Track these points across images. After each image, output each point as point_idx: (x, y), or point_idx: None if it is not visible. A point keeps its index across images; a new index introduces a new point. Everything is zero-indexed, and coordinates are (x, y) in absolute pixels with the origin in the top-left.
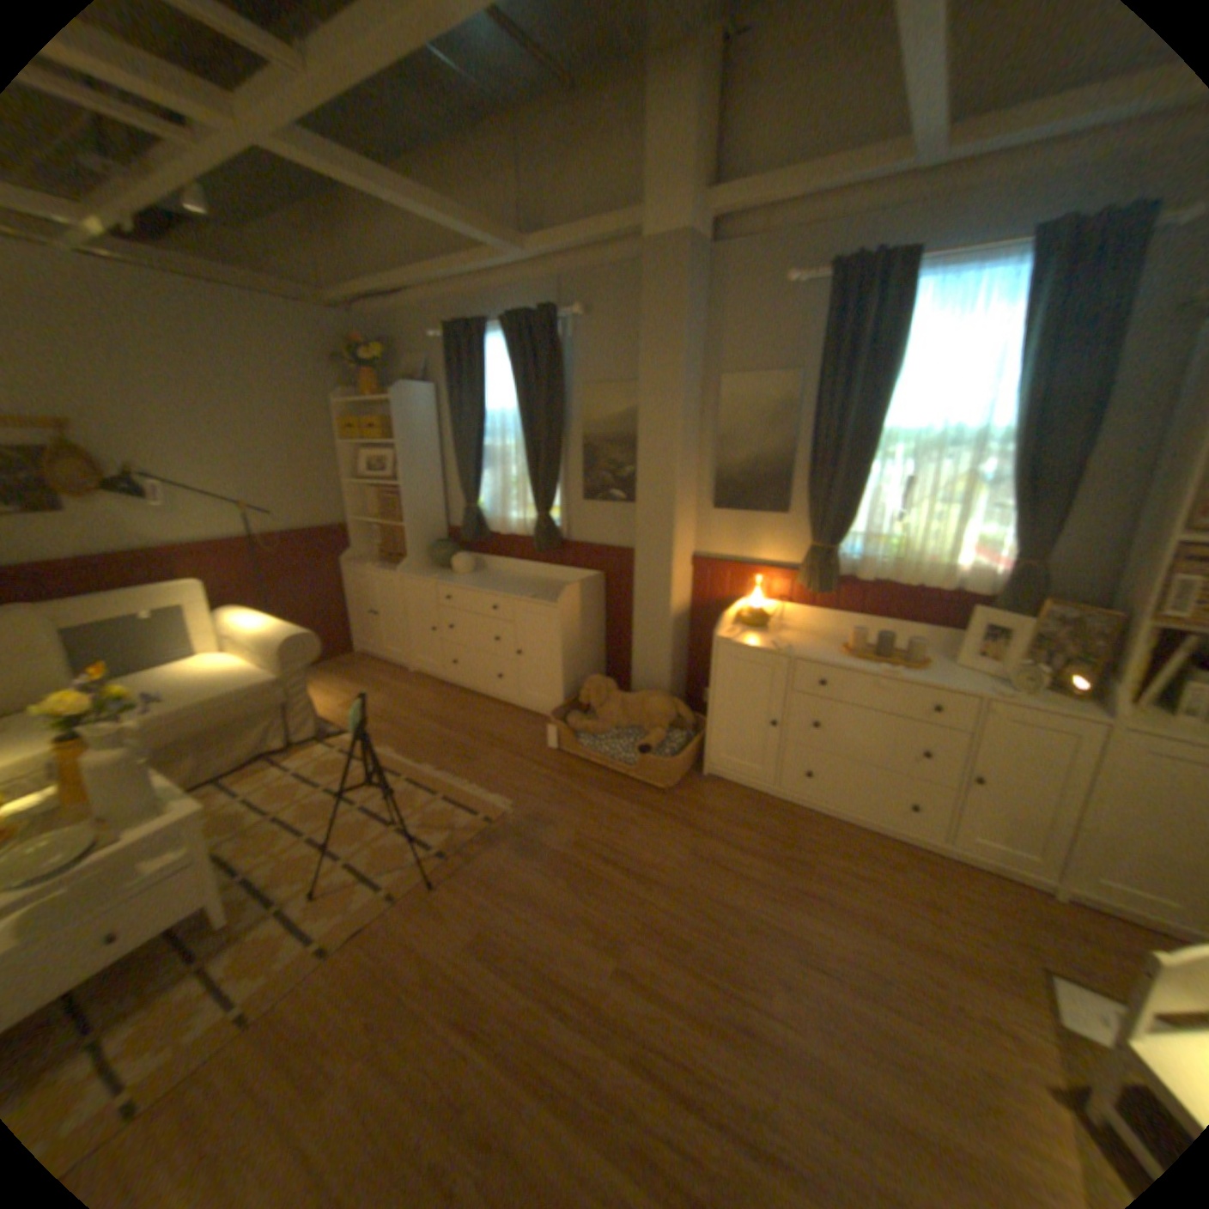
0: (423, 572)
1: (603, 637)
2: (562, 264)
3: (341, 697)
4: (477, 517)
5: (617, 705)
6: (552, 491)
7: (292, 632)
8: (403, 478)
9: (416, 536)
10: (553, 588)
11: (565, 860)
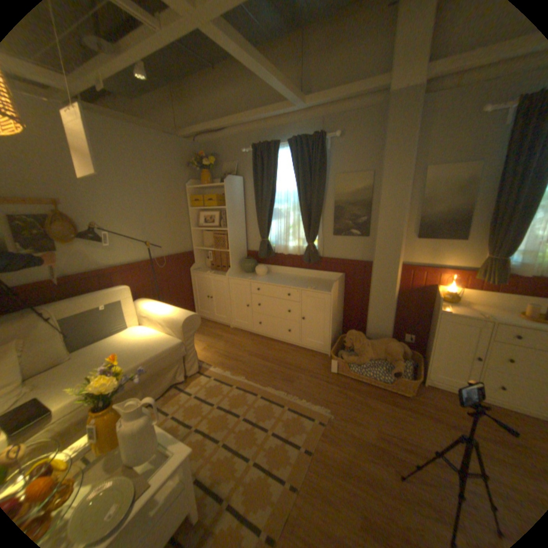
0: (239, 274)
1: (343, 306)
2: (326, 109)
3: (201, 343)
4: (268, 245)
5: (370, 347)
6: (317, 230)
7: (187, 312)
8: (230, 225)
9: (235, 255)
10: (318, 282)
11: (383, 450)
